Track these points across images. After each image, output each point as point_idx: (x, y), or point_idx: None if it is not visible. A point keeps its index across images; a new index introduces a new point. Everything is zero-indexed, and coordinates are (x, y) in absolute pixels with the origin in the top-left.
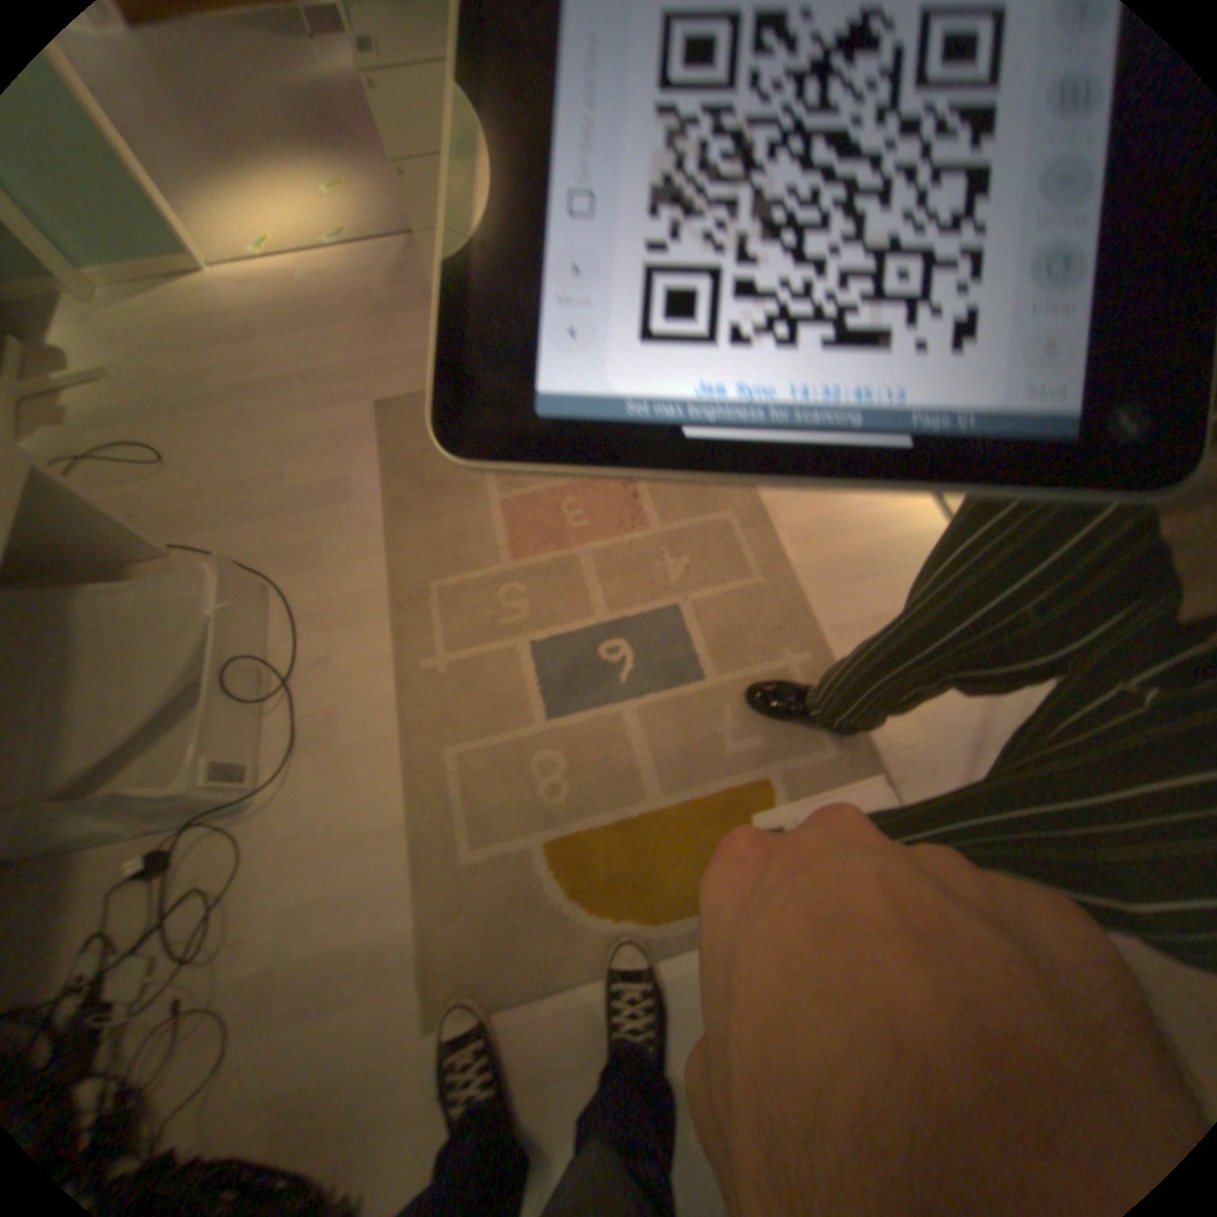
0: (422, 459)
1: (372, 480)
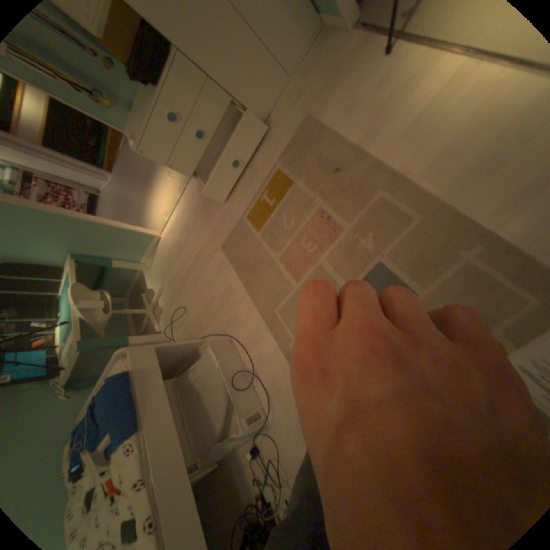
0: (244, 258)
1: (235, 278)
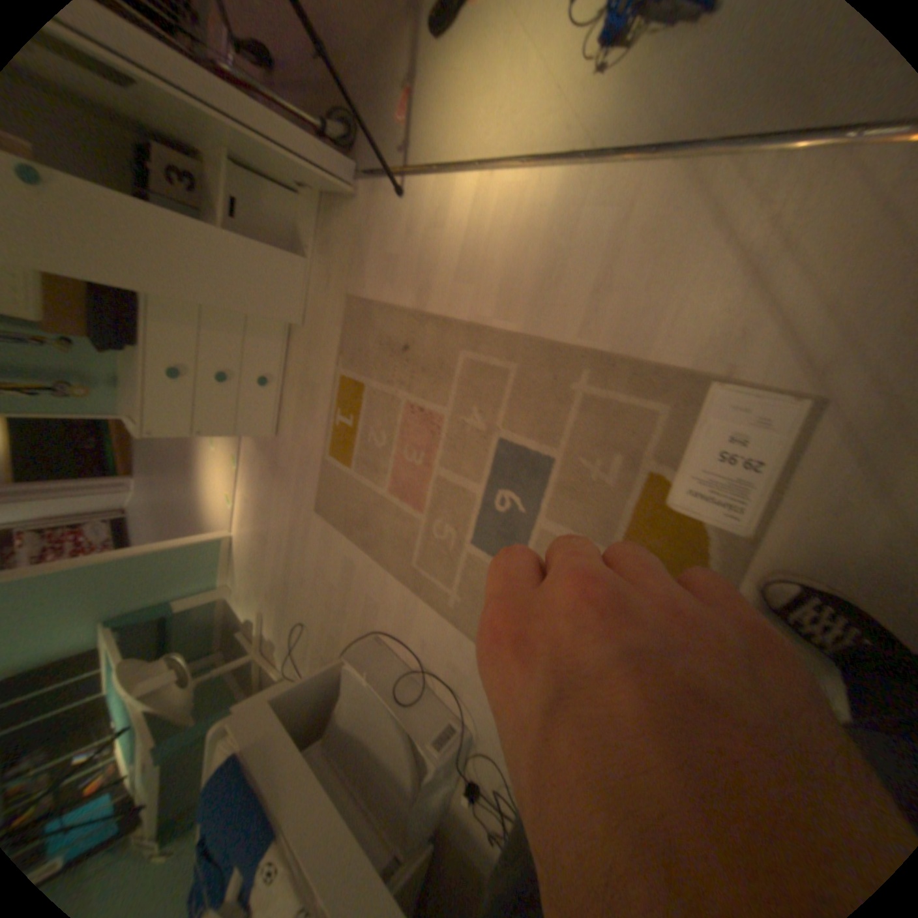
0: (346, 510)
1: (346, 543)
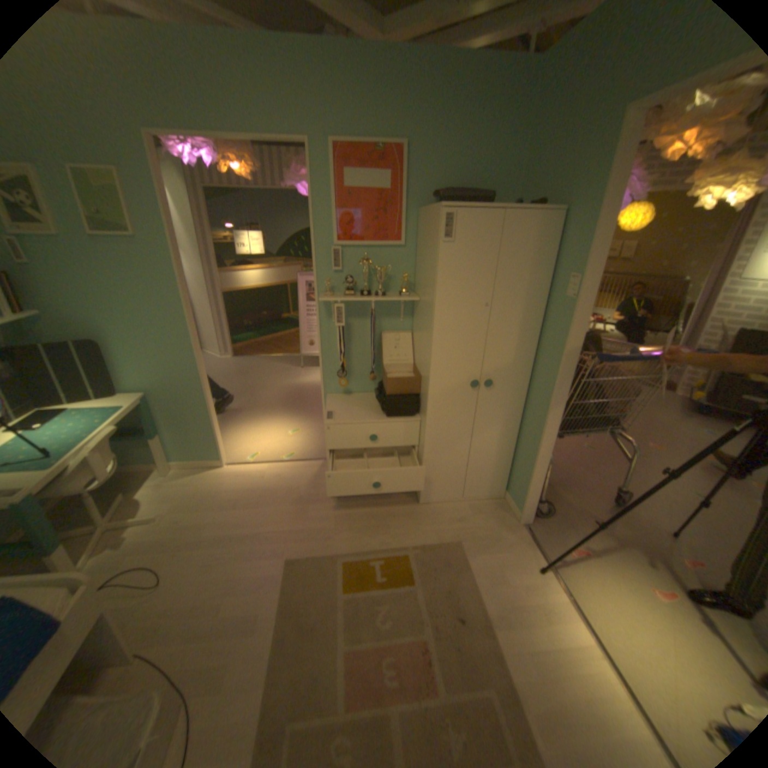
0: (303, 609)
1: (271, 620)
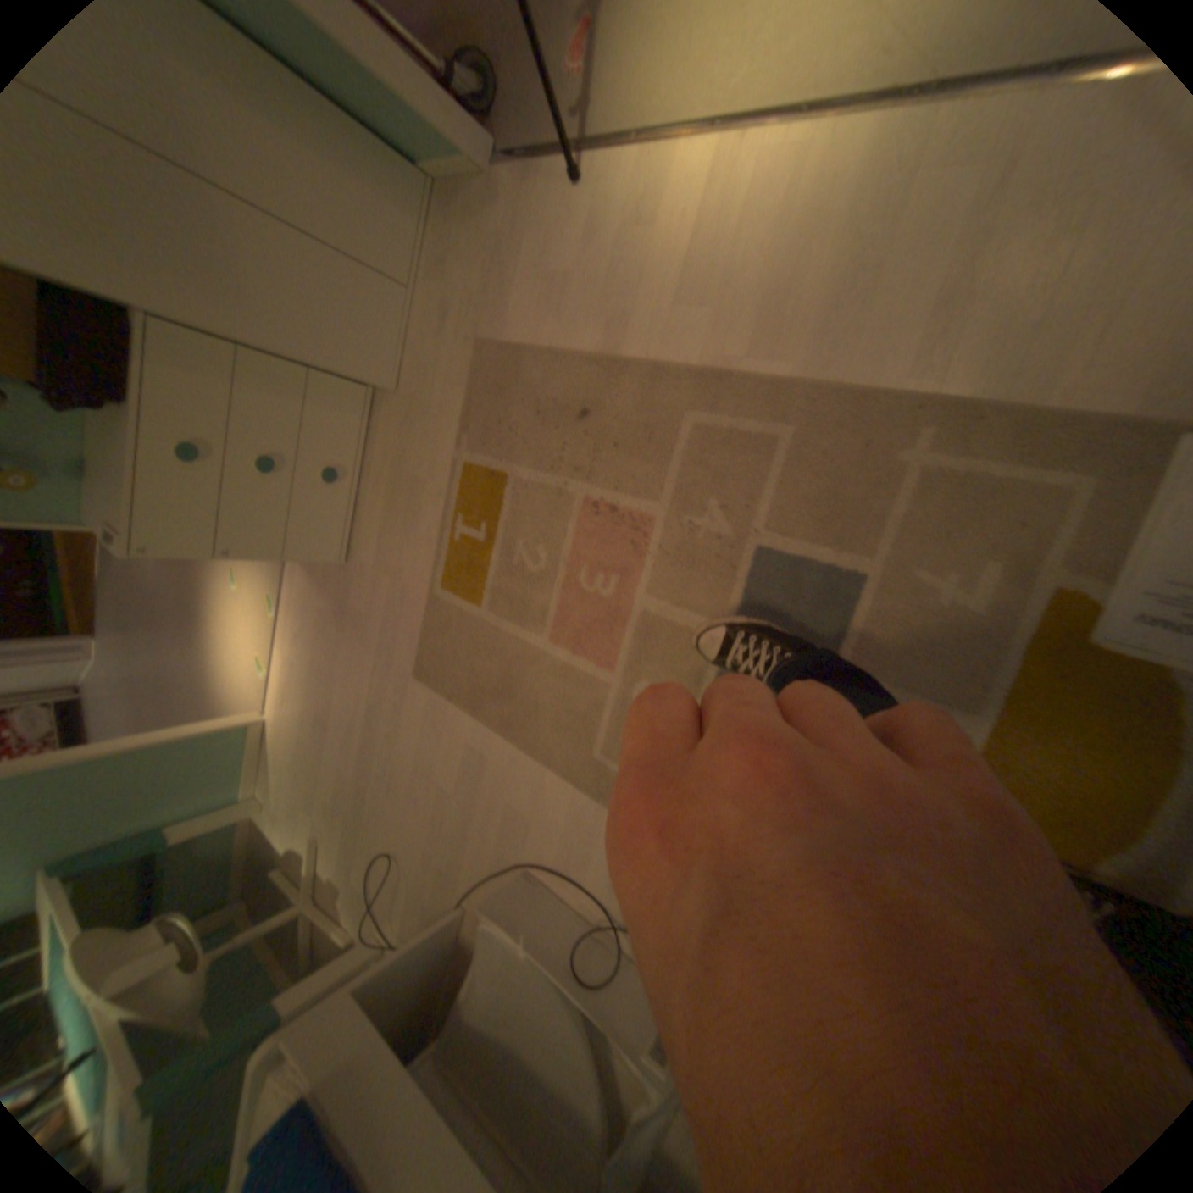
0: (477, 675)
1: (475, 726)
